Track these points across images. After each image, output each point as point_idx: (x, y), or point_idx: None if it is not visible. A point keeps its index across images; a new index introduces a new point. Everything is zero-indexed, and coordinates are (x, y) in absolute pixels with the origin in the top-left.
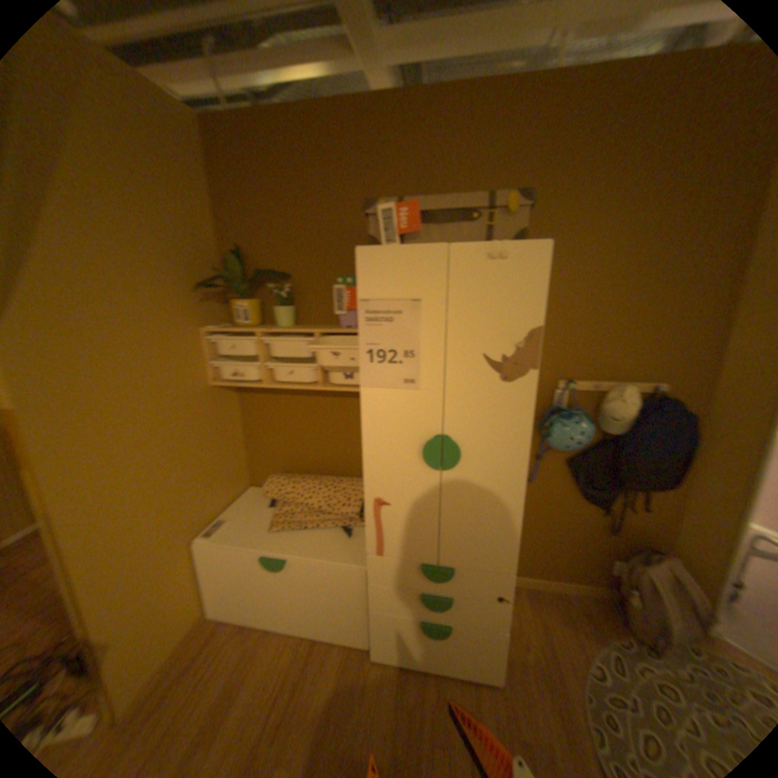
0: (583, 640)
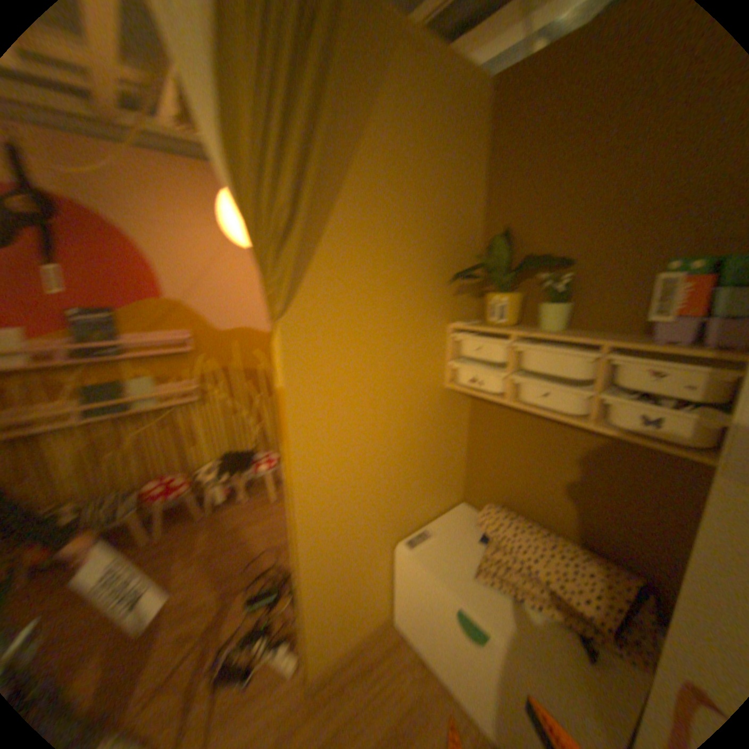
0: None
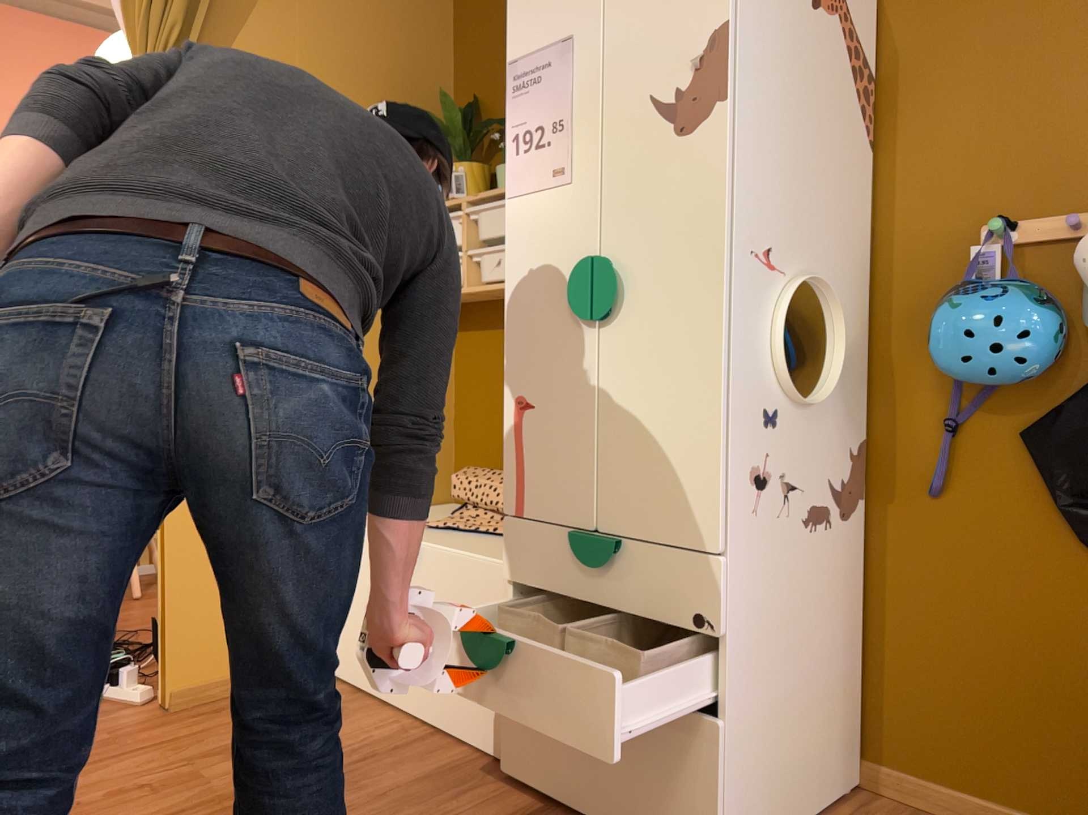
0: None
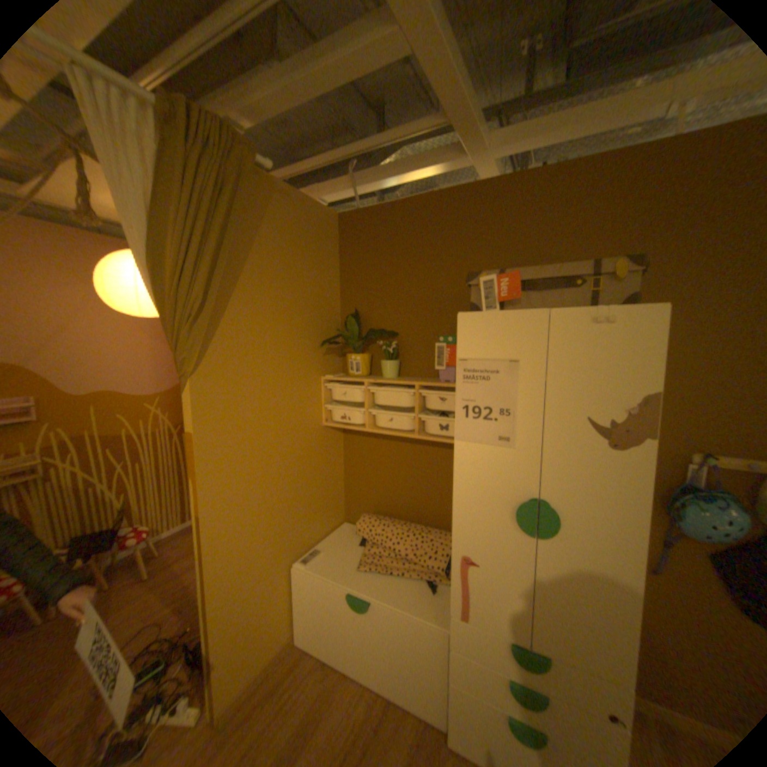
0: None
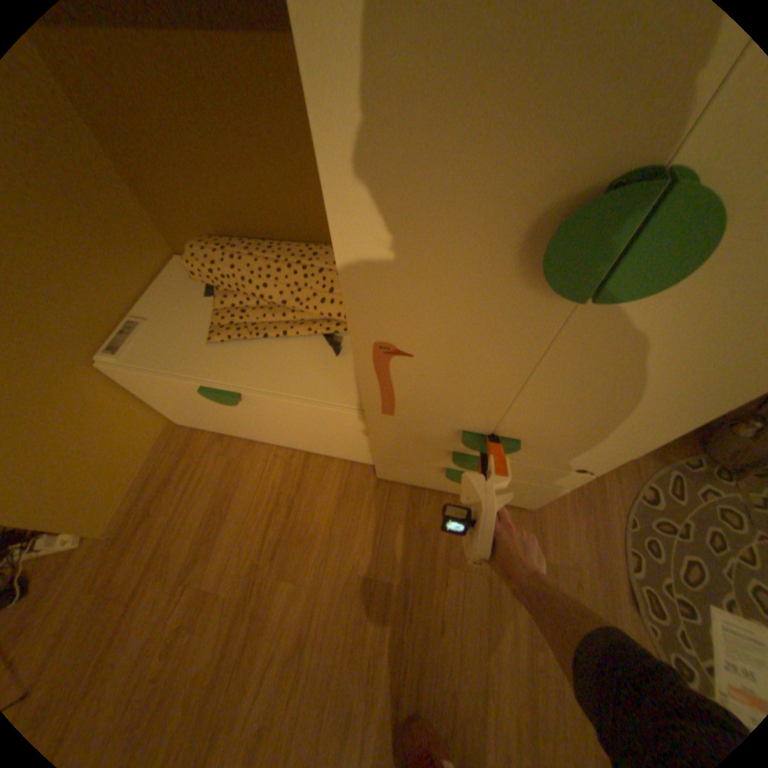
0: None
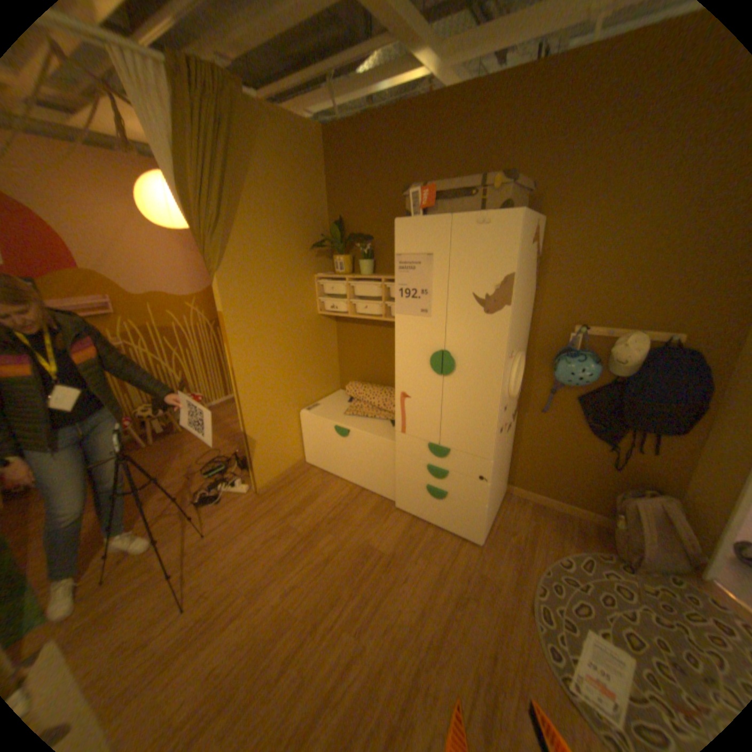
0: (567, 544)
